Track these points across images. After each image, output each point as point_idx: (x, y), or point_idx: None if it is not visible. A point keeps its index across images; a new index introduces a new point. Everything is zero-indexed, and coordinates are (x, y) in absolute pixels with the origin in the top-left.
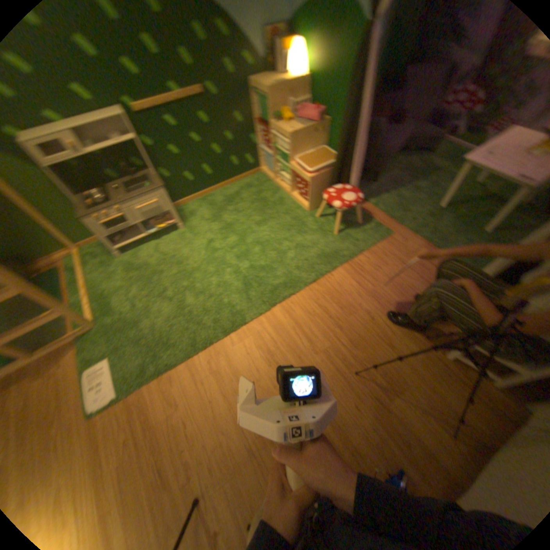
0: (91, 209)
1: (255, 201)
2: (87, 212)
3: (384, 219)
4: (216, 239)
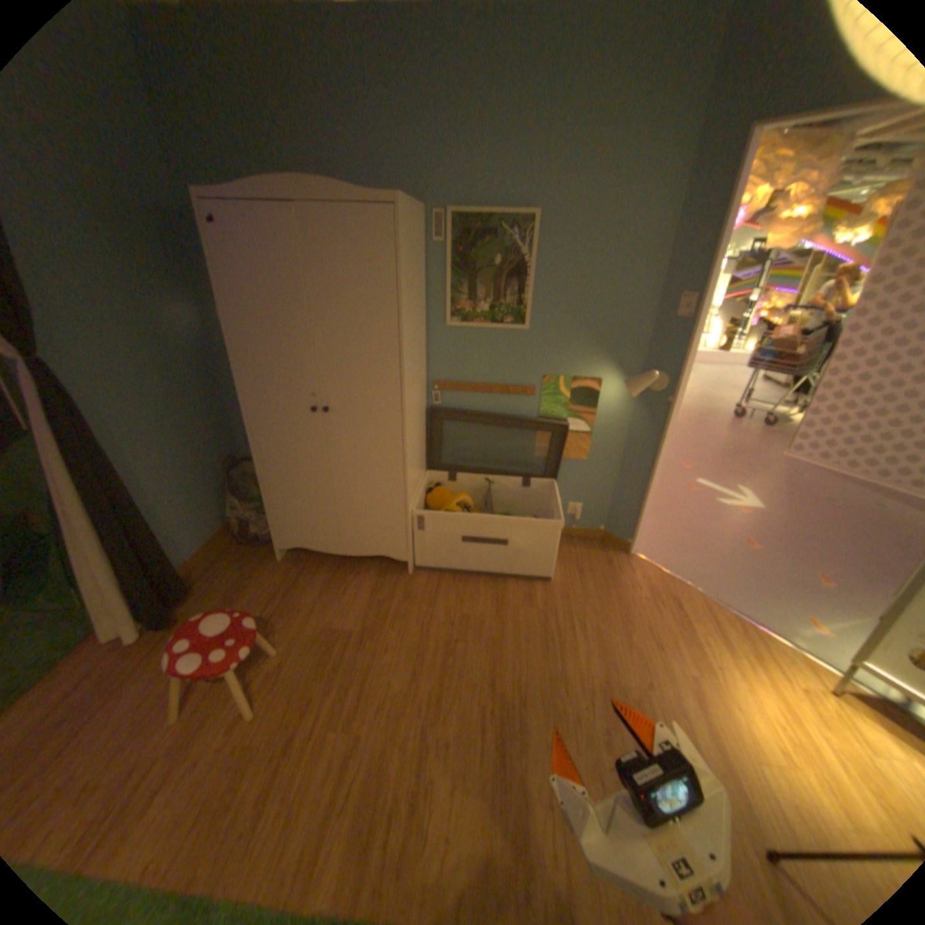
0: None
1: None
2: None
3: None
4: None
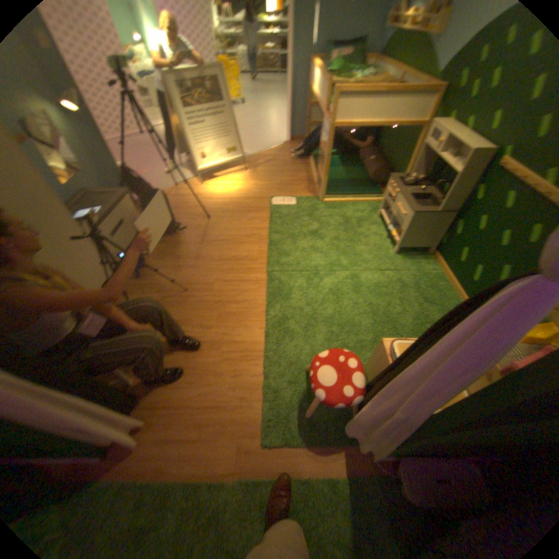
0: (397, 179)
1: (417, 324)
2: (393, 177)
3: (292, 466)
4: (364, 270)
